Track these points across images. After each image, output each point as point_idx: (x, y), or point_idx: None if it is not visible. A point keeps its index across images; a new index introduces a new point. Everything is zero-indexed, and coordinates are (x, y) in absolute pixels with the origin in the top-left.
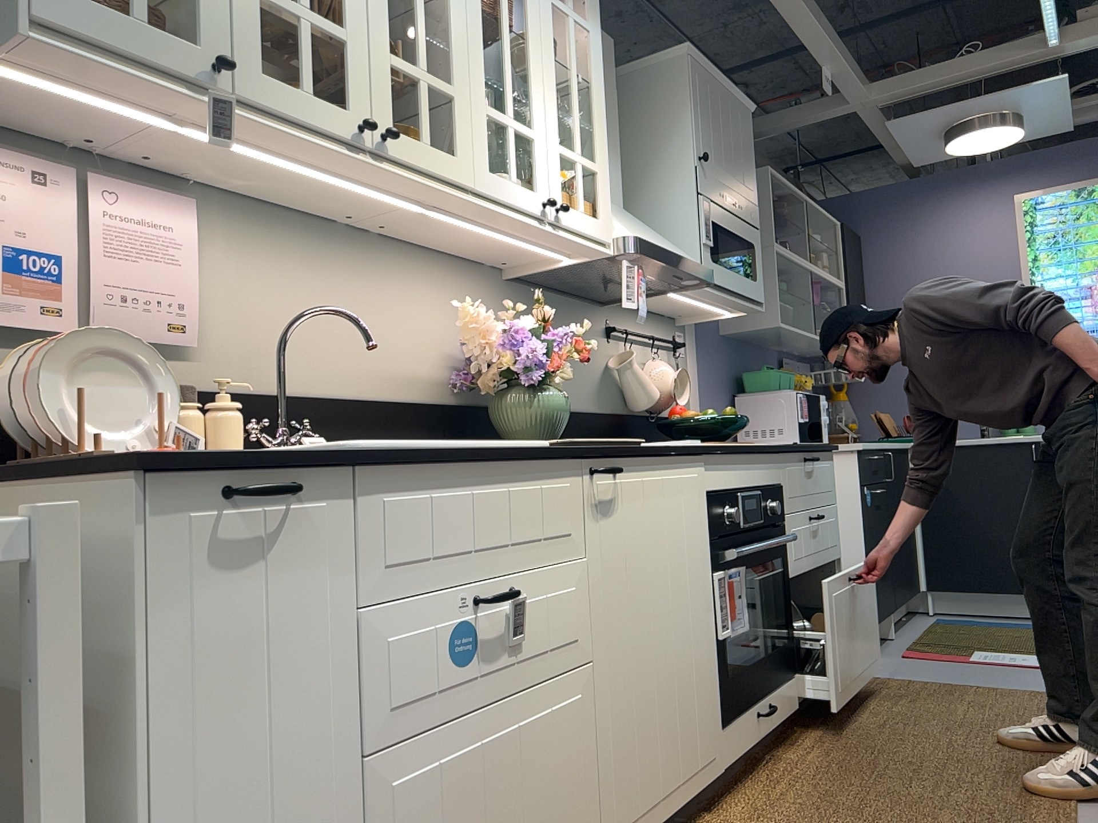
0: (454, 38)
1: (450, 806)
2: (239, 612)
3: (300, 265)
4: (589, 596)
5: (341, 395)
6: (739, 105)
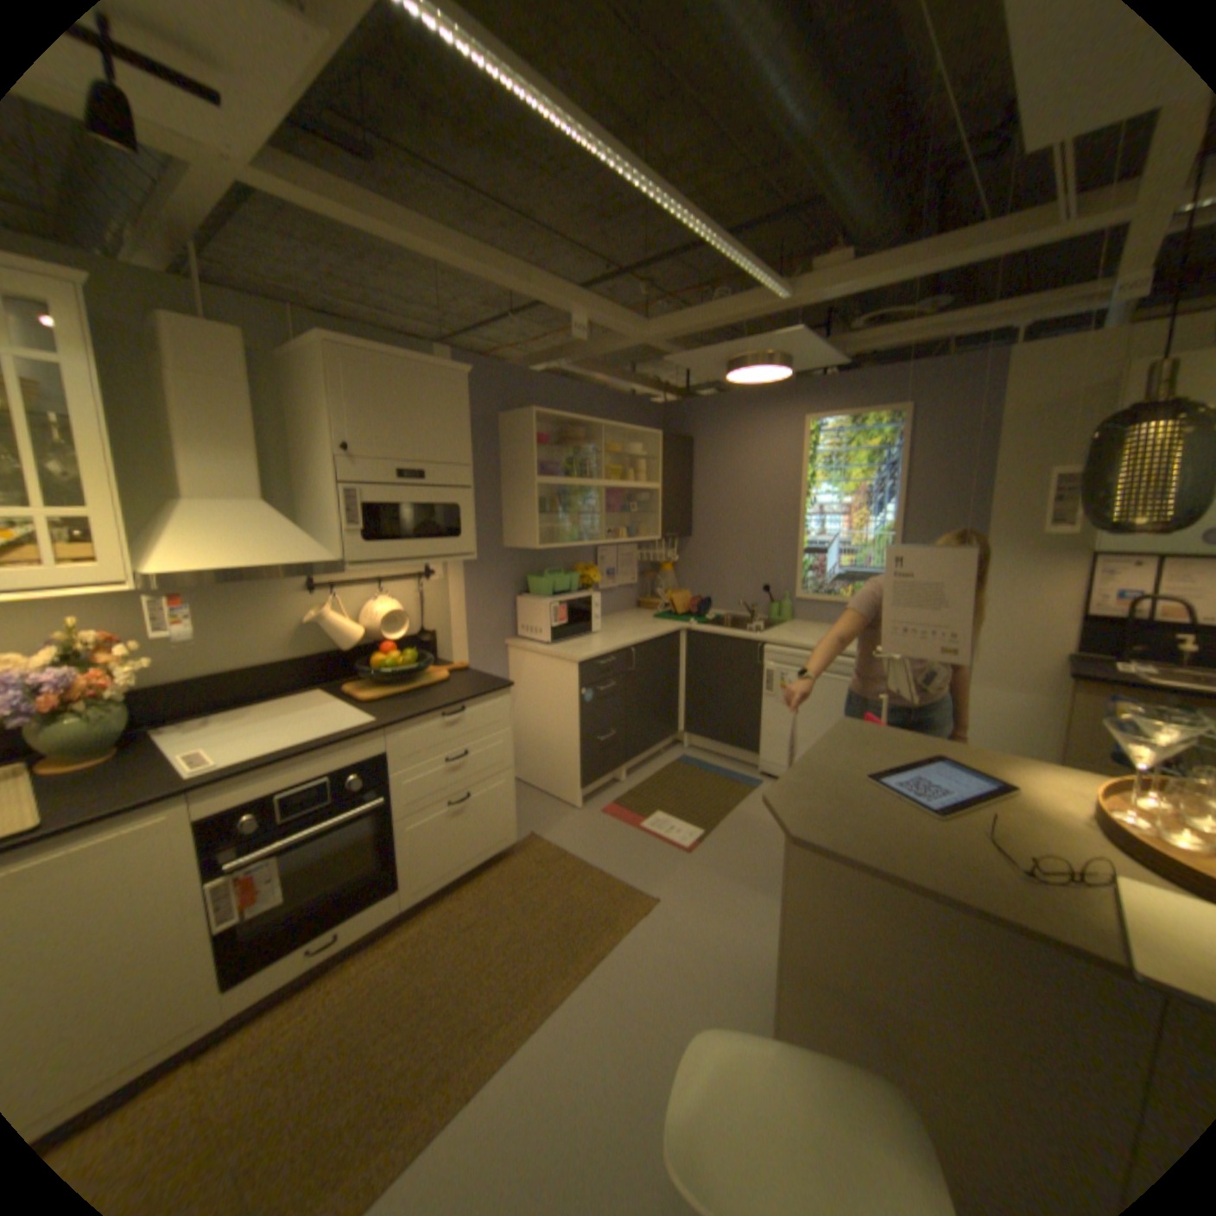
0: None
1: None
2: None
3: None
4: None
5: None
6: (436, 372)
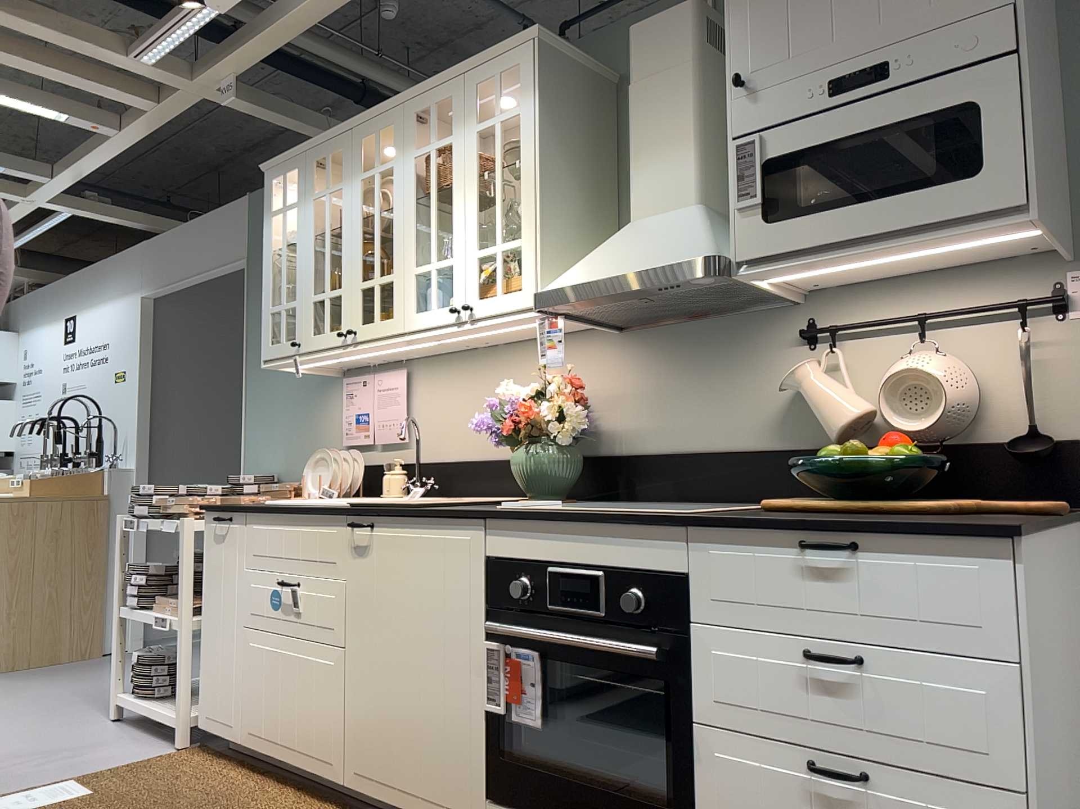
0: (394, 240)
1: (268, 669)
2: (219, 557)
3: (455, 382)
4: (344, 605)
5: (474, 459)
6: None
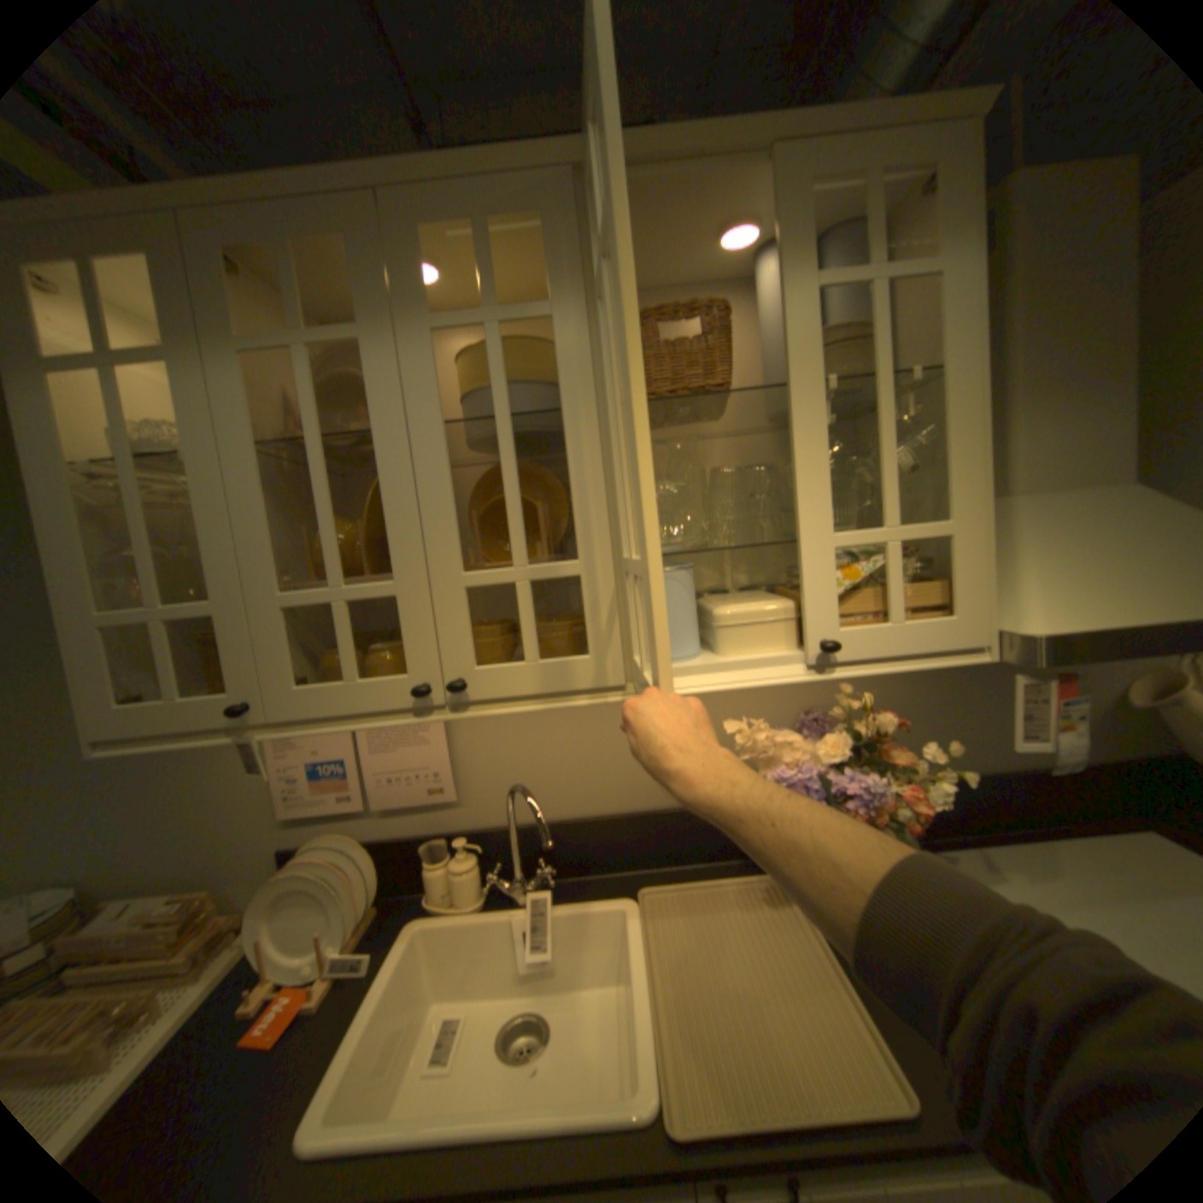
0: (576, 488)
1: None
2: None
3: None
4: None
5: (614, 813)
6: None
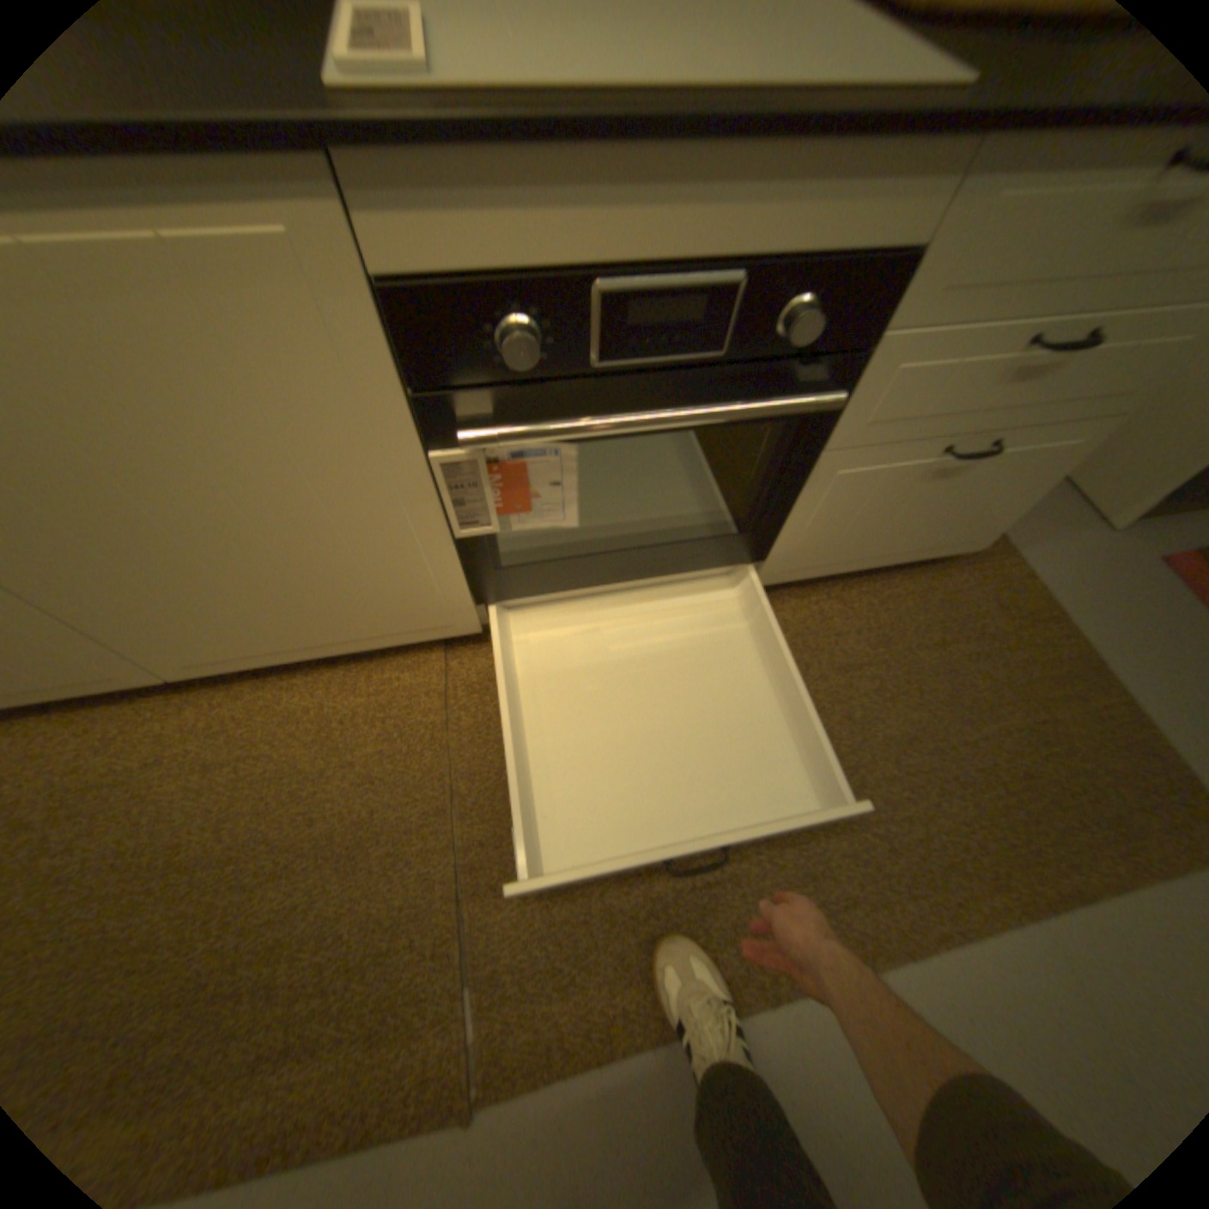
0: None
1: None
2: None
3: None
4: None
5: None
6: None
